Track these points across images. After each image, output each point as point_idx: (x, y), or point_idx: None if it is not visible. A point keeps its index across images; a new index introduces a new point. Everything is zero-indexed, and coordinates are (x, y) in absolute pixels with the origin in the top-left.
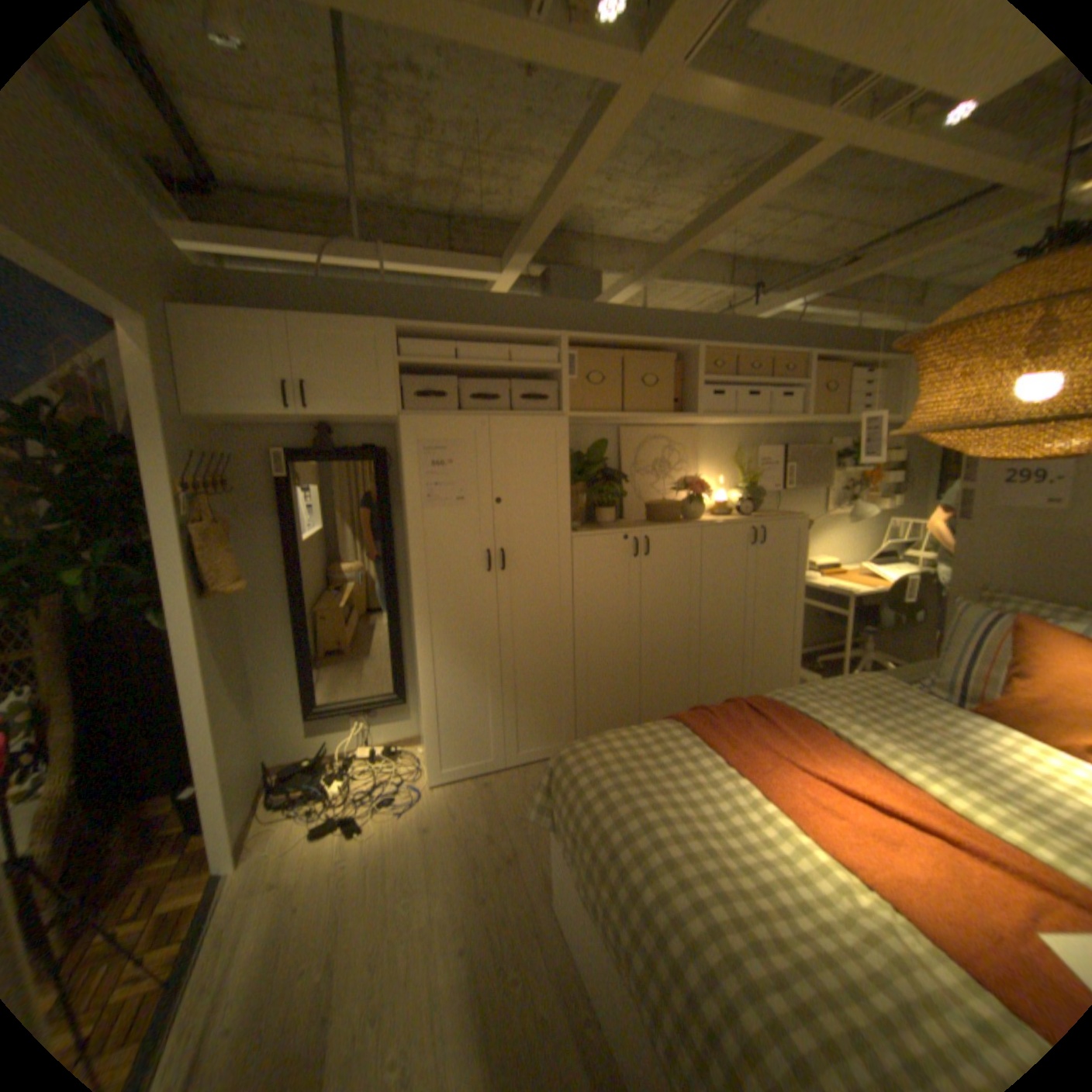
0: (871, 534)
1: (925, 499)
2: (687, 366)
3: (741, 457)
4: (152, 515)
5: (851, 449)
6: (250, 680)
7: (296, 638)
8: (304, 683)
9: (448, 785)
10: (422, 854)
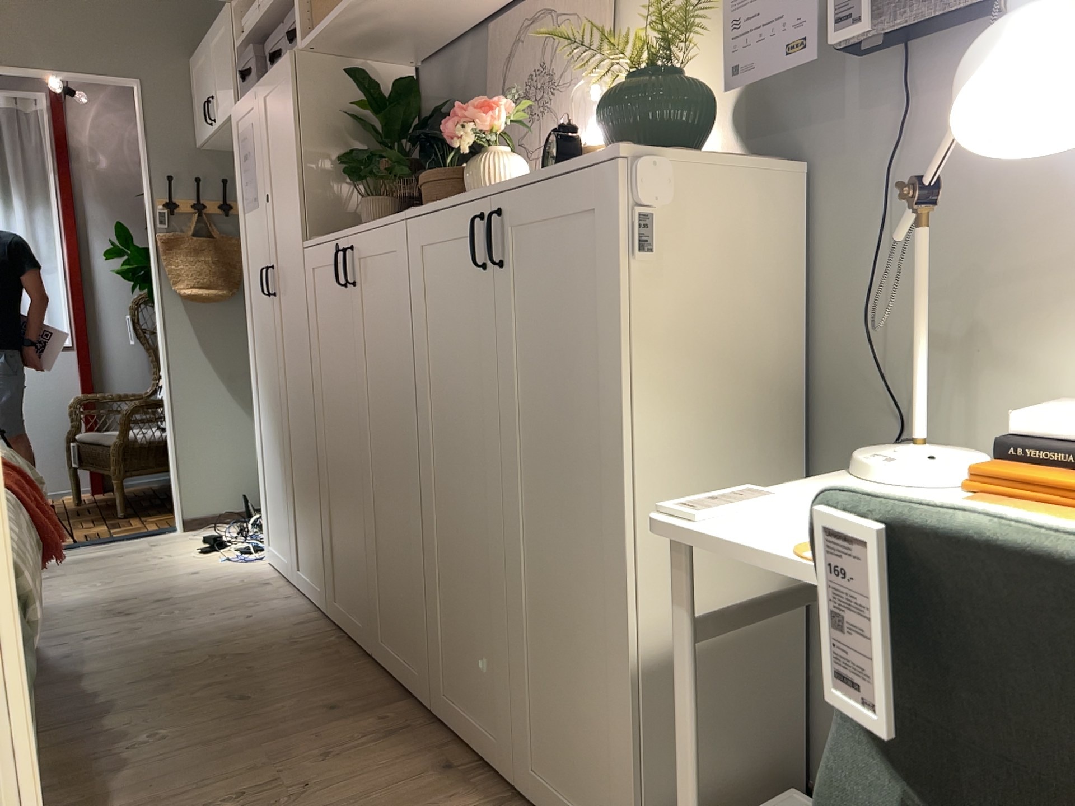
0: None
1: None
2: None
3: None
4: (147, 226)
5: None
6: None
7: None
8: None
9: (270, 567)
10: (158, 578)
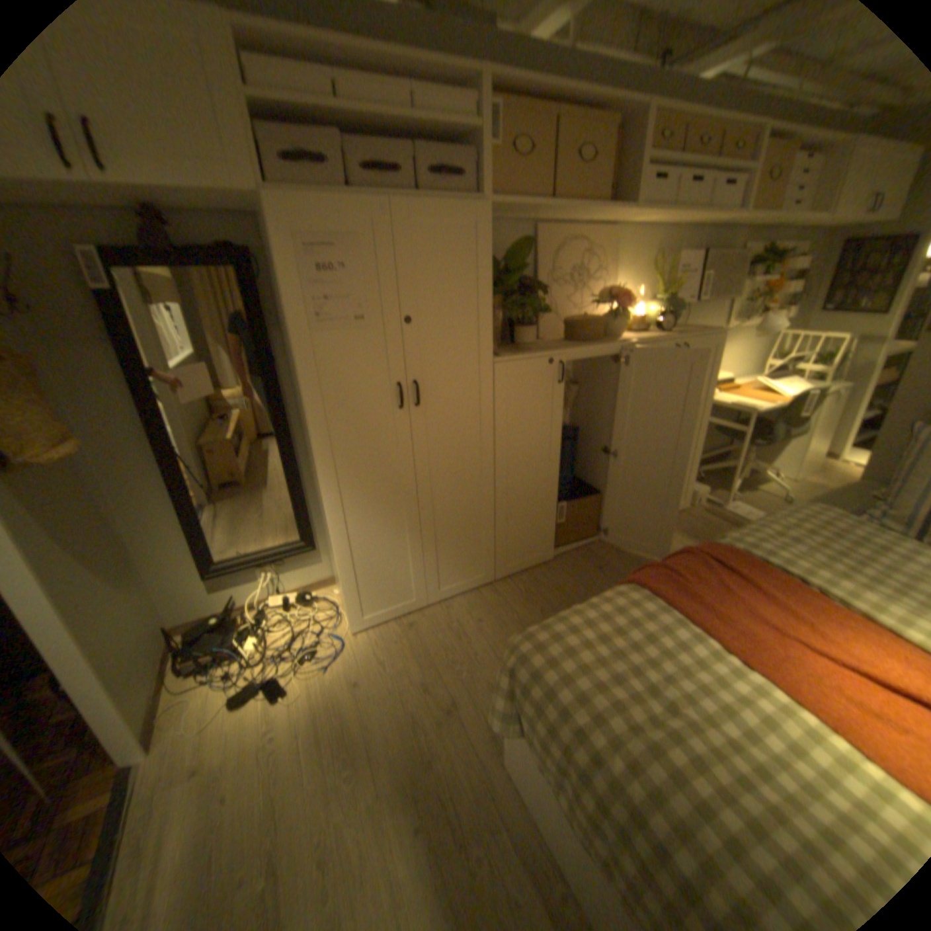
0: (760, 346)
1: (810, 310)
2: (630, 135)
3: (663, 262)
4: None
5: (762, 255)
6: (127, 543)
7: (174, 493)
8: (196, 541)
9: (372, 627)
10: (357, 711)
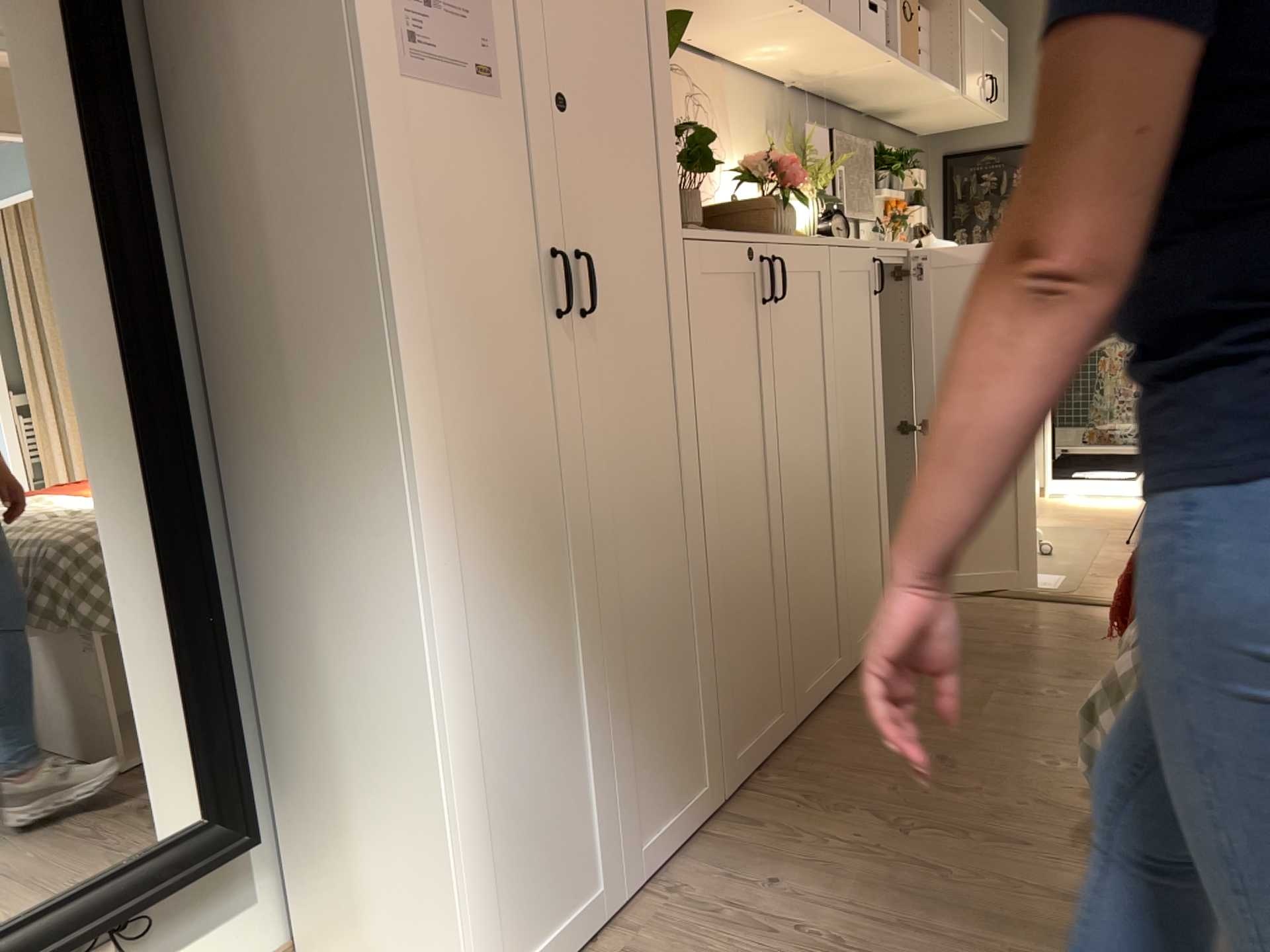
0: None
1: None
2: None
3: (790, 137)
4: None
5: (874, 160)
6: None
7: None
8: None
9: None
10: None
